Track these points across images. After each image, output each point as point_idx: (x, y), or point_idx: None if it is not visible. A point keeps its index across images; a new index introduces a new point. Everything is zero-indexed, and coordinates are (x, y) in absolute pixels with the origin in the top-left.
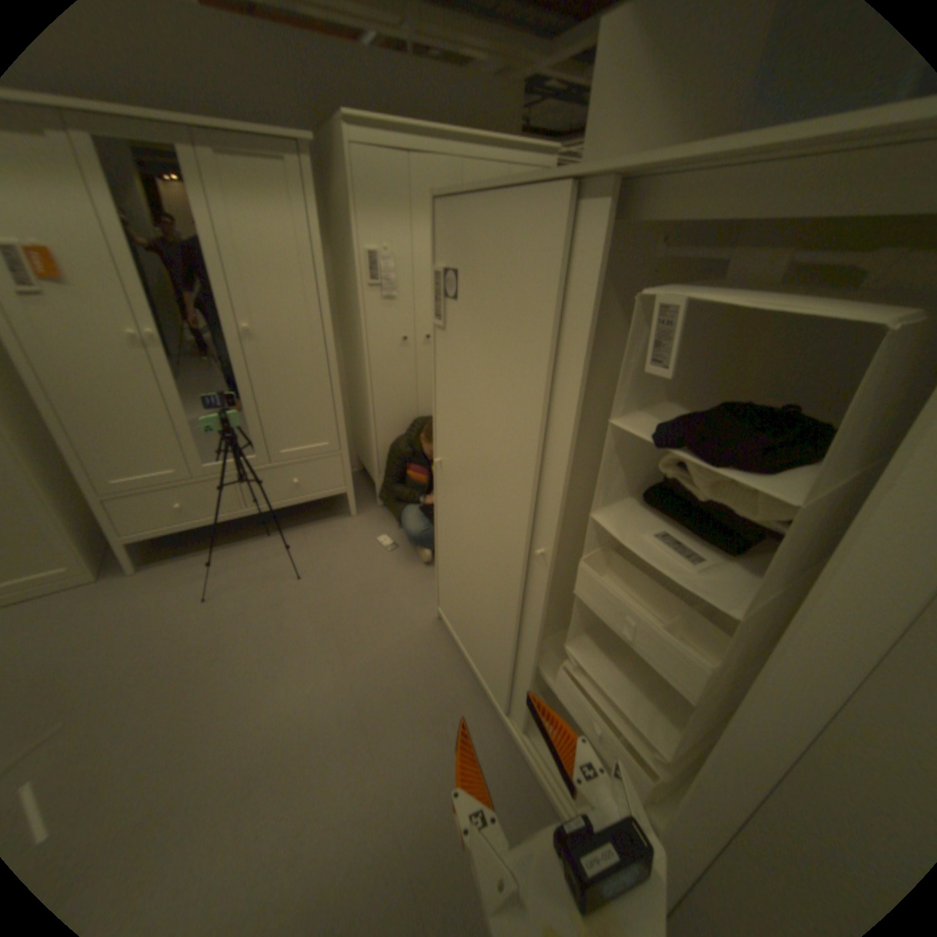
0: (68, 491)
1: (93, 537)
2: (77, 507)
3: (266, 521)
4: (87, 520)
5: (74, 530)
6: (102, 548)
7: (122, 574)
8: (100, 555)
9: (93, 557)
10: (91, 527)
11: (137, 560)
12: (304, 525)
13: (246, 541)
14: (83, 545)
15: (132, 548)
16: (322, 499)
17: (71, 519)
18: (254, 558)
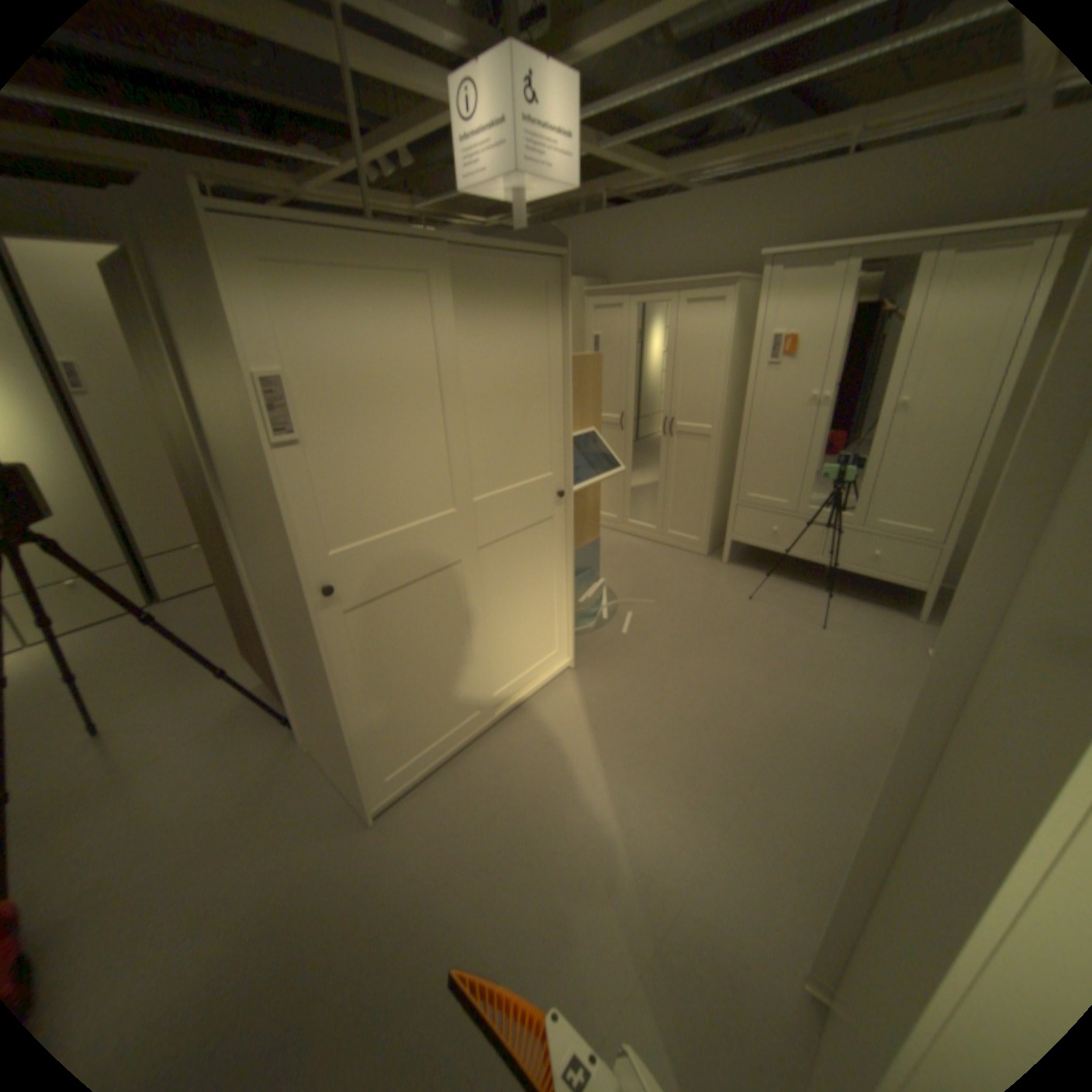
0: (724, 495)
1: (719, 531)
2: (722, 507)
3: (833, 583)
4: (722, 518)
5: (713, 519)
6: (719, 542)
7: (719, 561)
8: (716, 544)
9: (712, 542)
10: (721, 524)
11: (731, 558)
12: (863, 602)
13: (805, 586)
14: (712, 531)
15: (733, 551)
16: (901, 595)
17: (716, 511)
18: (802, 598)
